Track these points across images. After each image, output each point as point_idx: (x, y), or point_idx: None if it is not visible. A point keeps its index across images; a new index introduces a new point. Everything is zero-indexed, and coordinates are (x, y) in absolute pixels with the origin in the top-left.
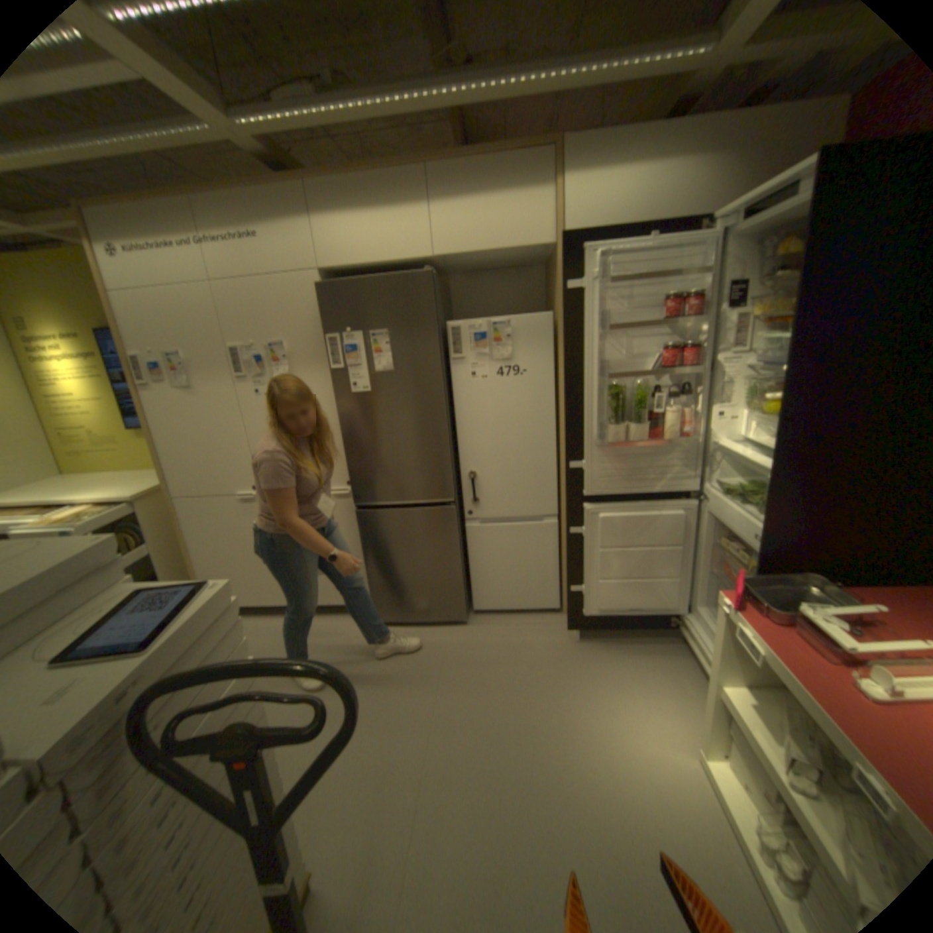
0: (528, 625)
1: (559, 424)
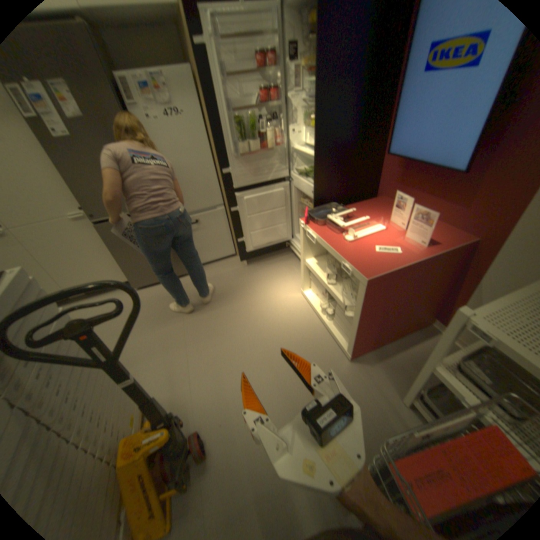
0: (221, 265)
1: (211, 147)
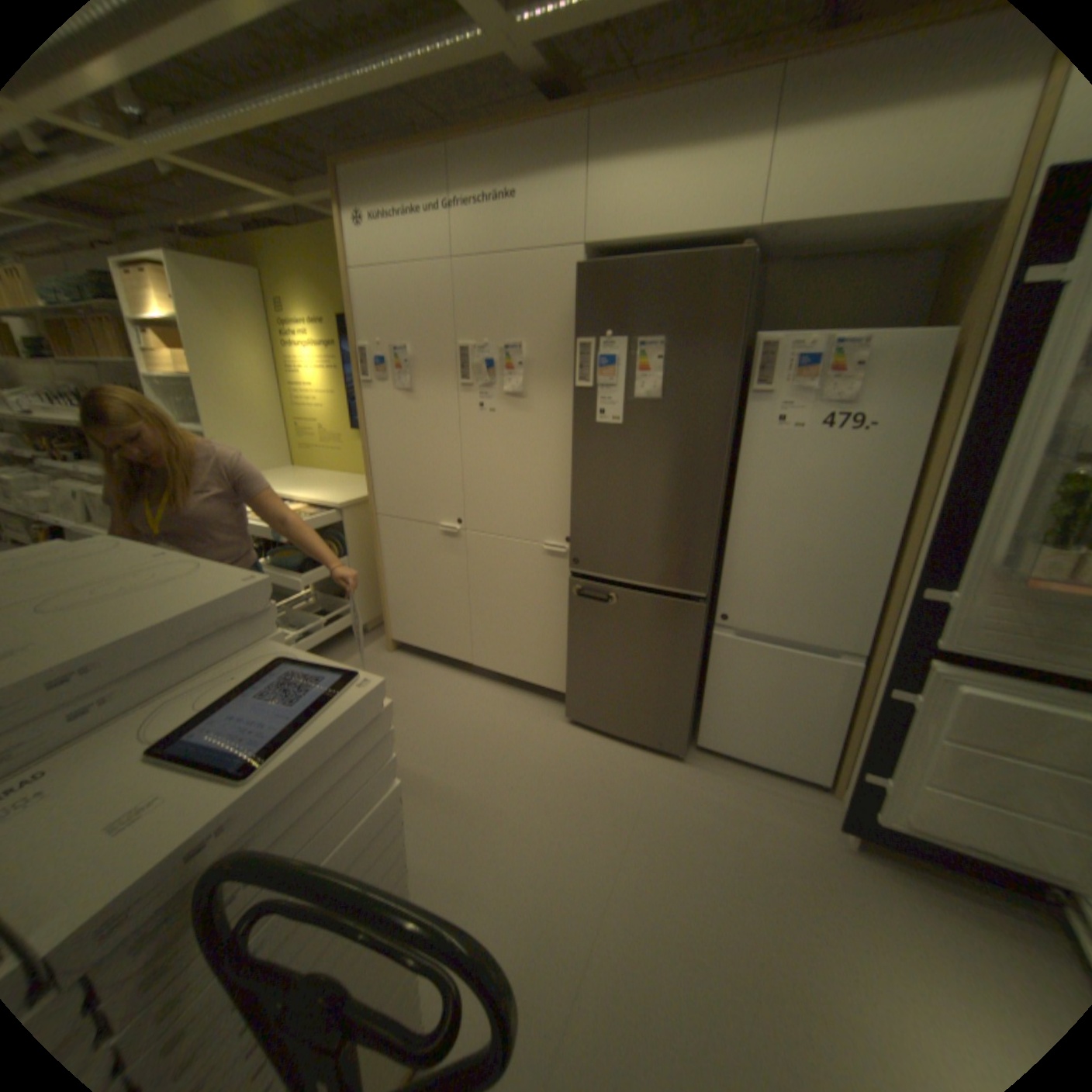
0: (776, 796)
1: (914, 519)
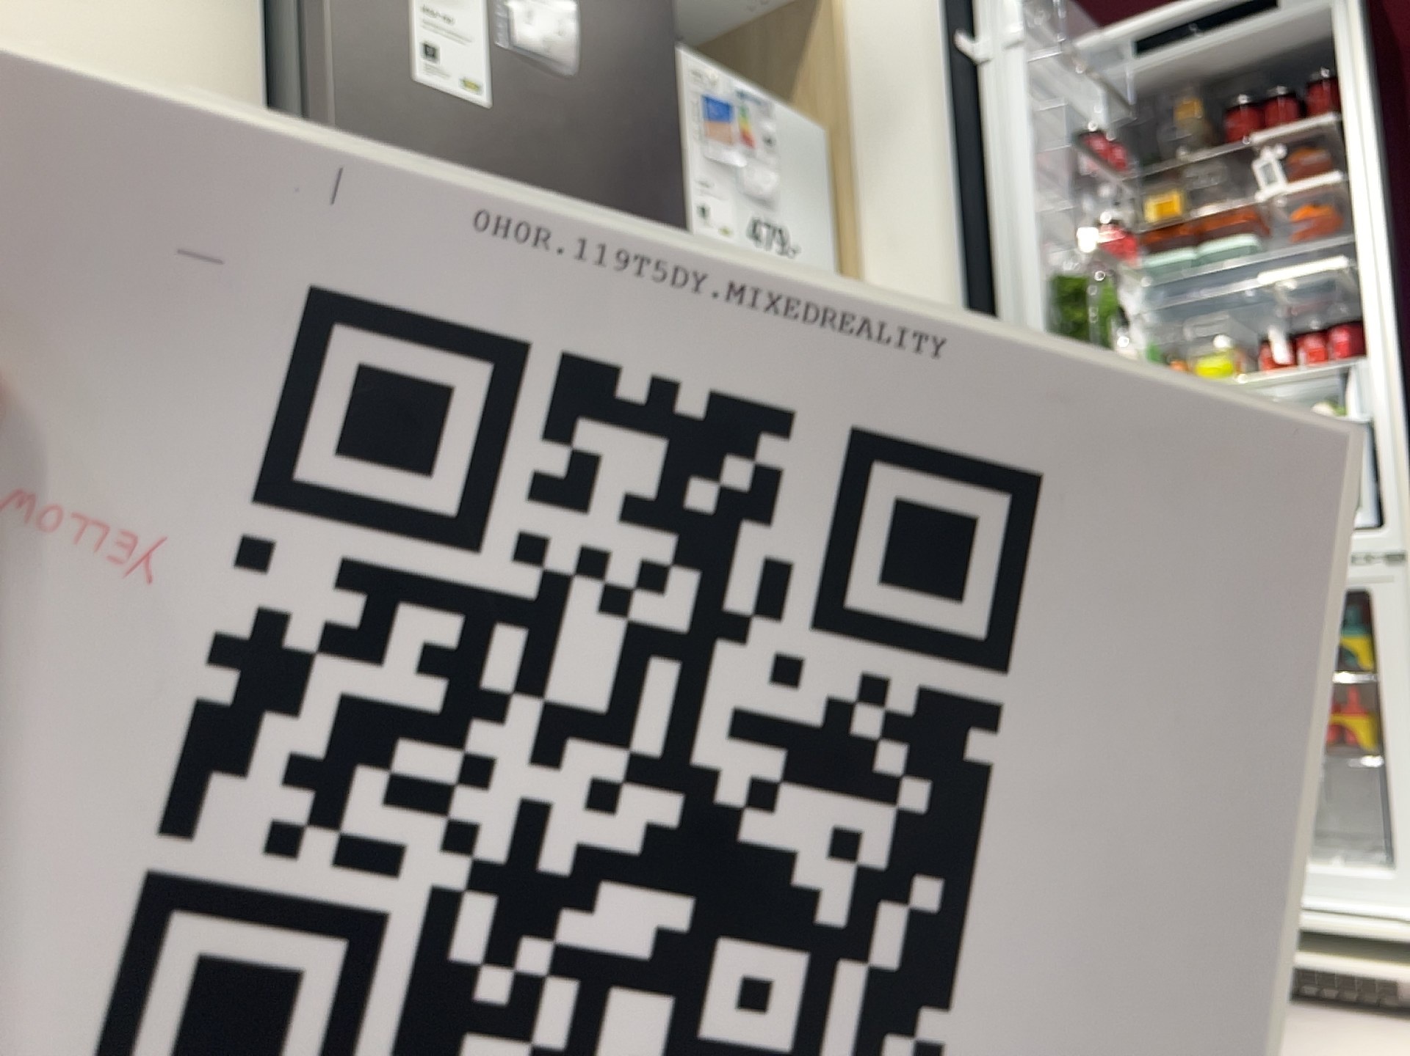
0: None
1: None
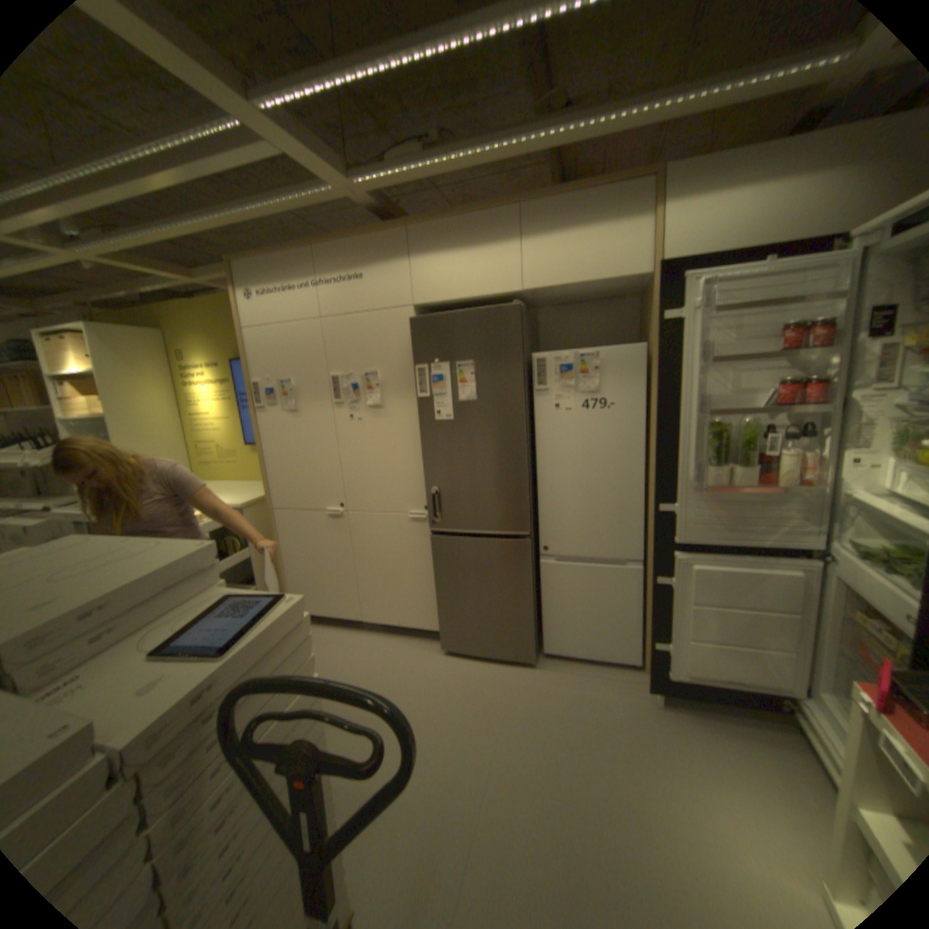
0: (604, 680)
1: (649, 462)
